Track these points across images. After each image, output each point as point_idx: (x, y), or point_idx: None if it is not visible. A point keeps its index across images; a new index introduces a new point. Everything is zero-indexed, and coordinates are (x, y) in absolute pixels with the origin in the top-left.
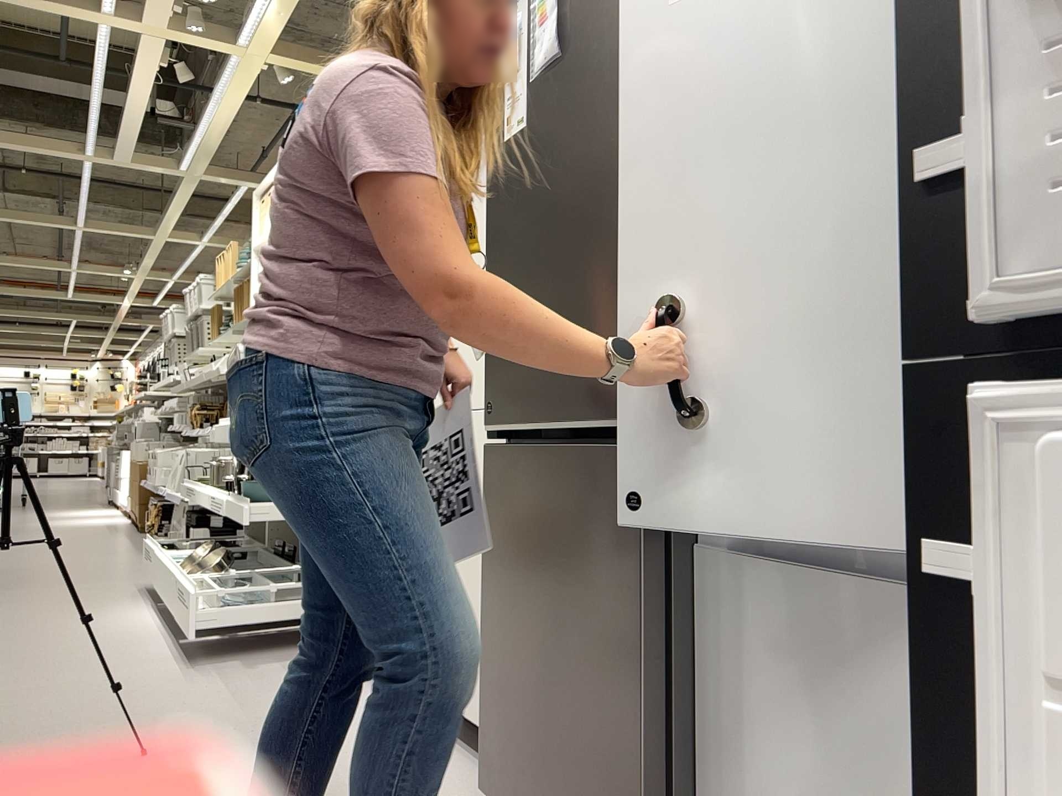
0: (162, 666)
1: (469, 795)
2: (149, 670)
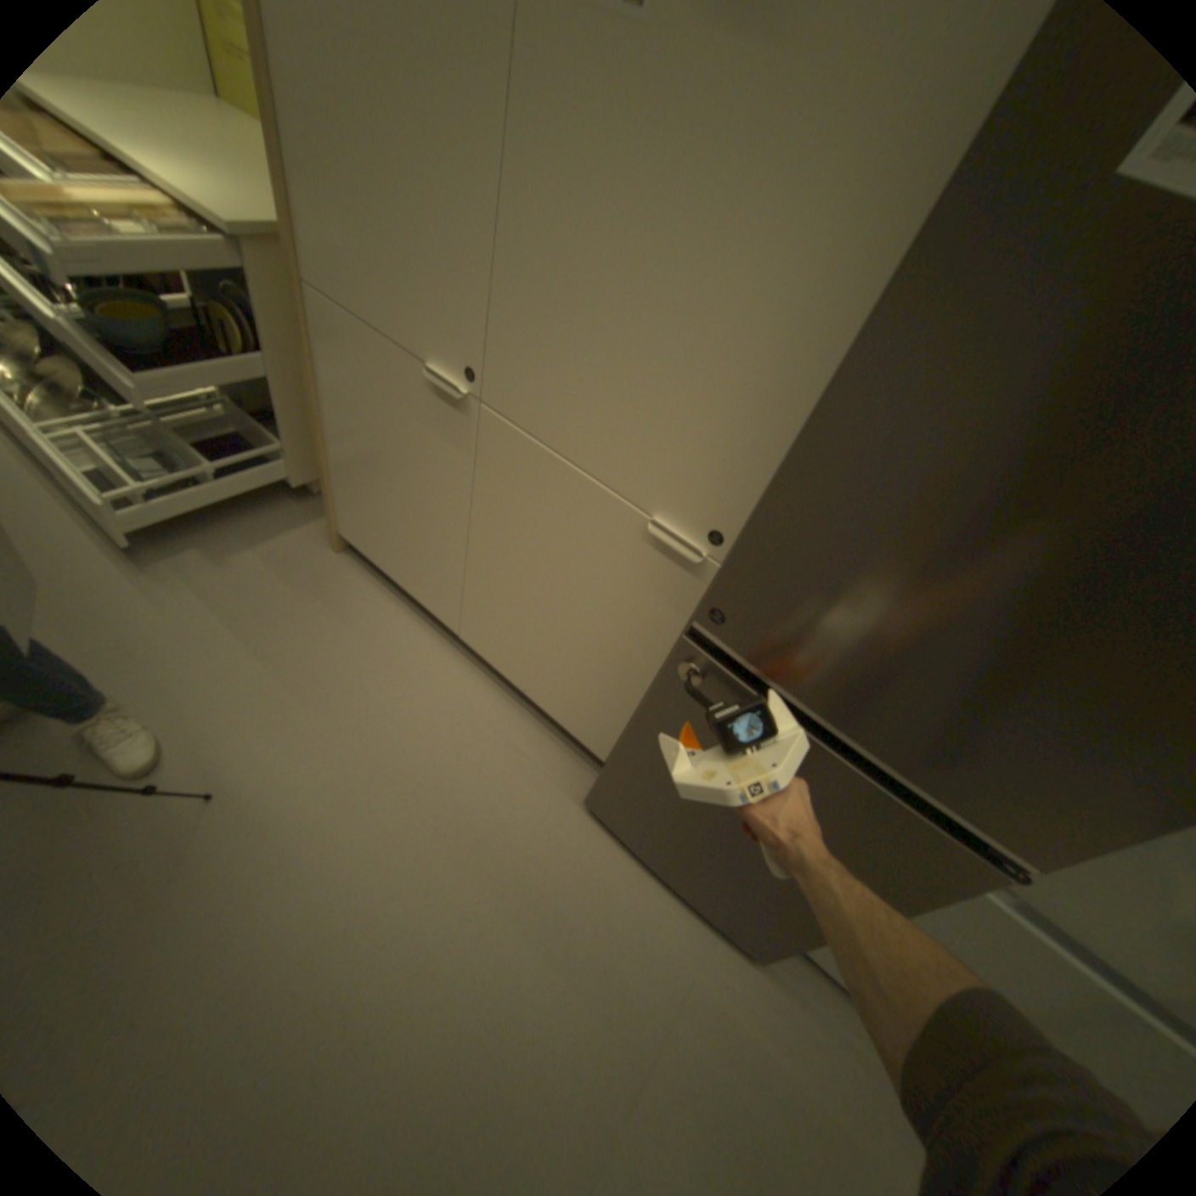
0: (97, 569)
1: (563, 781)
2: (82, 580)
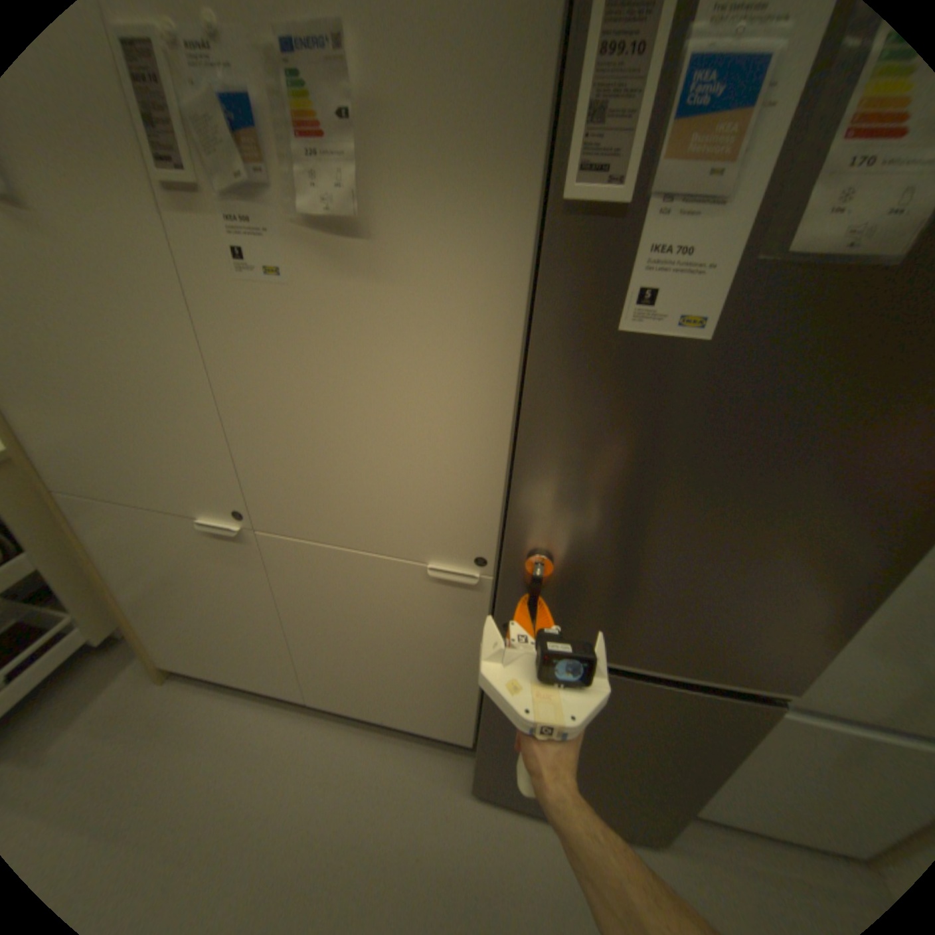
0: None
1: (445, 785)
2: None
